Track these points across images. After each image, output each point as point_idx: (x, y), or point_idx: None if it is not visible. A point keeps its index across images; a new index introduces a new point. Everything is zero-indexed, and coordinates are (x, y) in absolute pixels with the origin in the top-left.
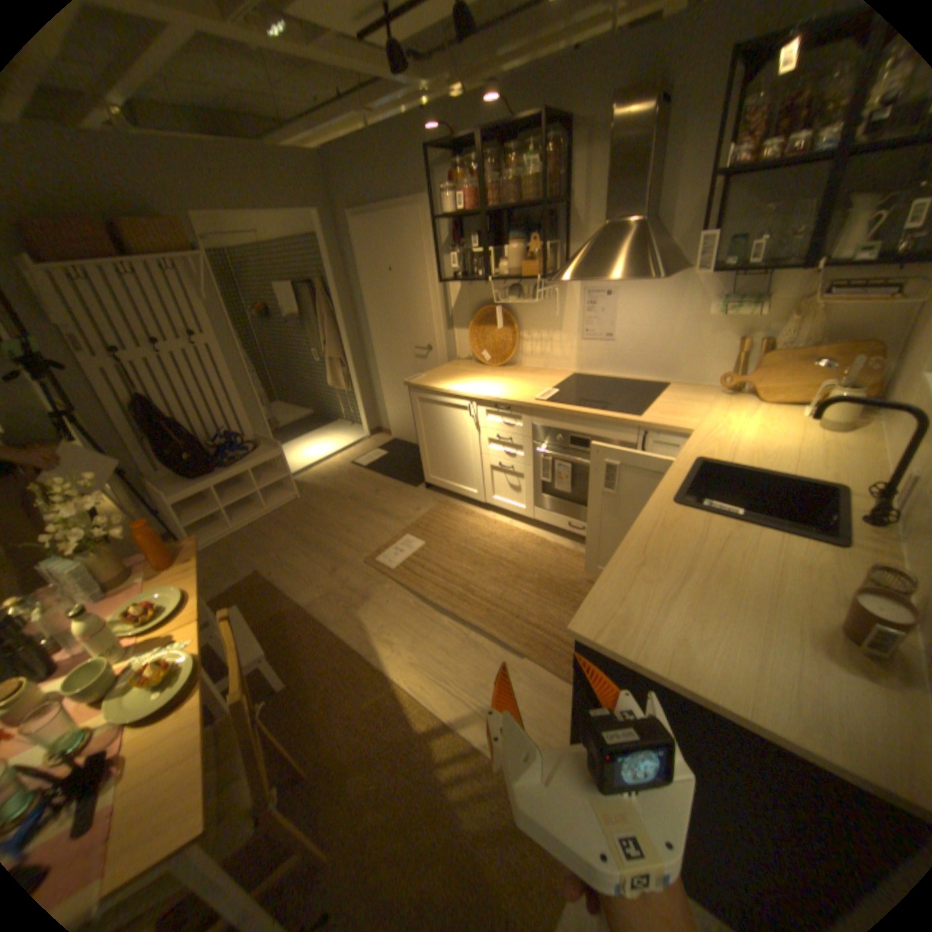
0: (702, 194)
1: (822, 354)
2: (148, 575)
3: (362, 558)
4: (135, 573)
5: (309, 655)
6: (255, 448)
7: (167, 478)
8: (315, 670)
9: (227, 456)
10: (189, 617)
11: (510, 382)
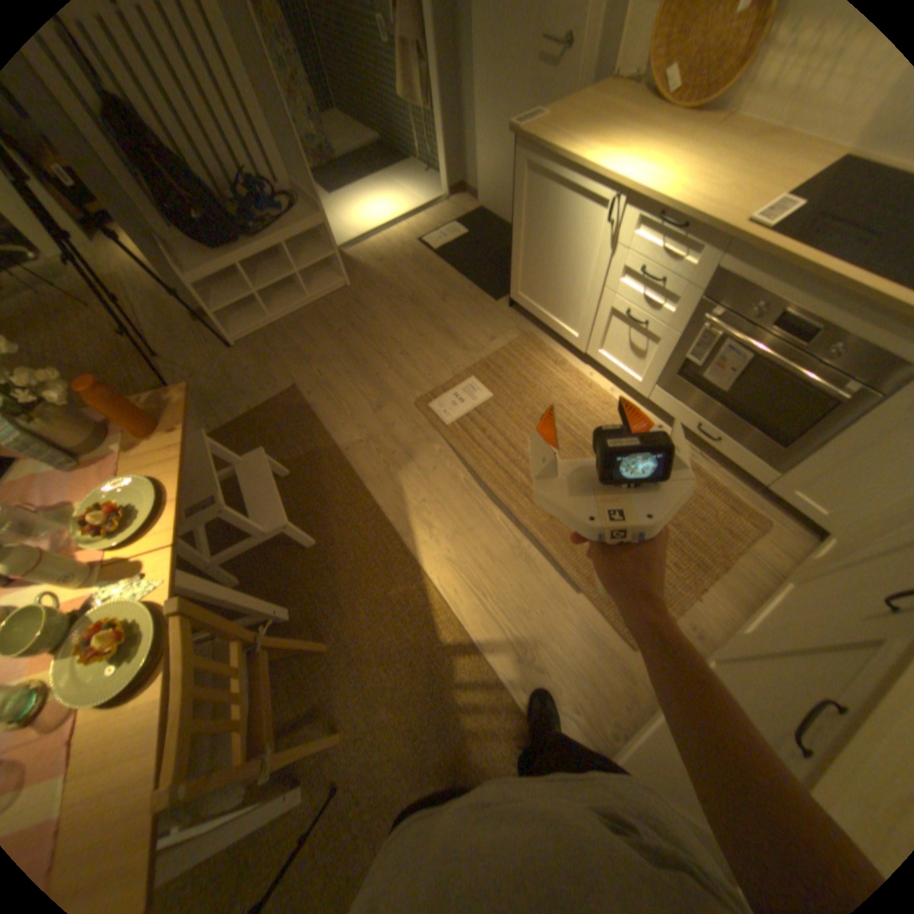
0: None
1: None
2: (127, 441)
3: (414, 399)
4: (113, 432)
5: (343, 514)
6: (291, 208)
7: (184, 241)
8: (347, 534)
9: (256, 215)
10: (164, 537)
11: (707, 159)
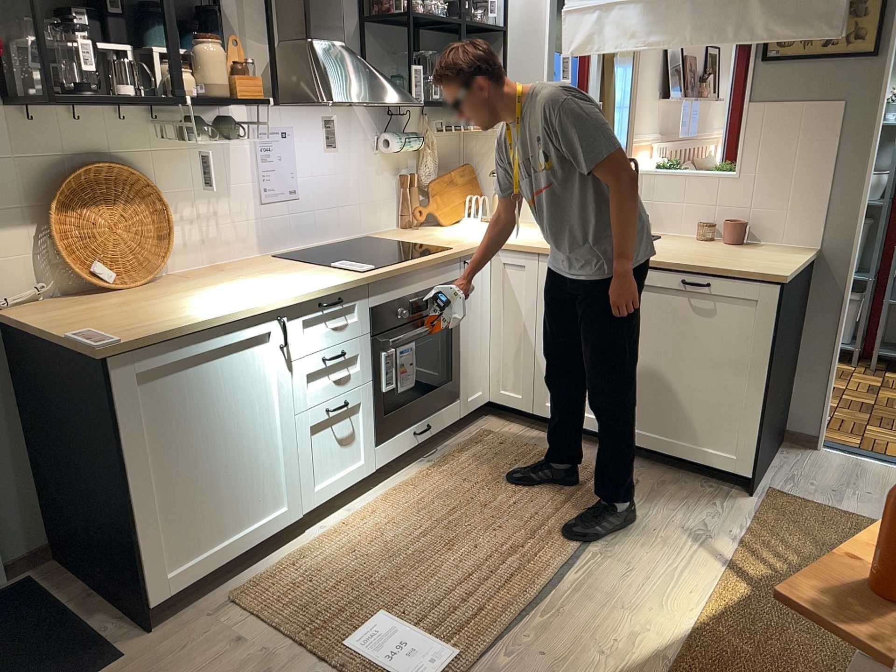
0: (348, 33)
1: (452, 177)
2: None
3: None
4: None
5: None
6: None
7: None
8: None
9: None
10: None
11: (256, 280)
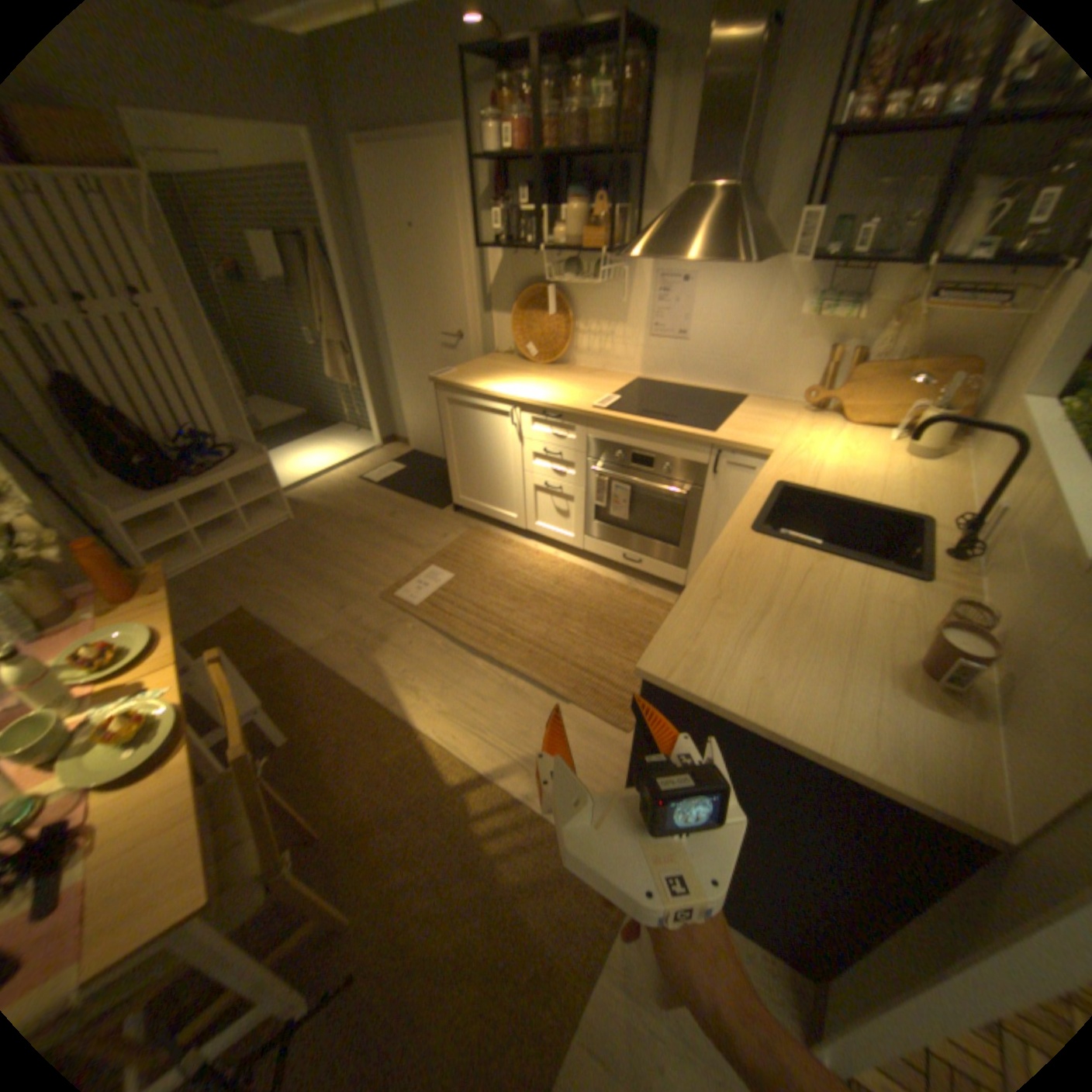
0: (807, 159)
1: (918, 369)
2: (103, 609)
3: (379, 593)
4: (84, 607)
5: (317, 704)
6: (234, 454)
7: (114, 489)
8: (325, 721)
9: (197, 463)
10: (165, 661)
11: (562, 384)
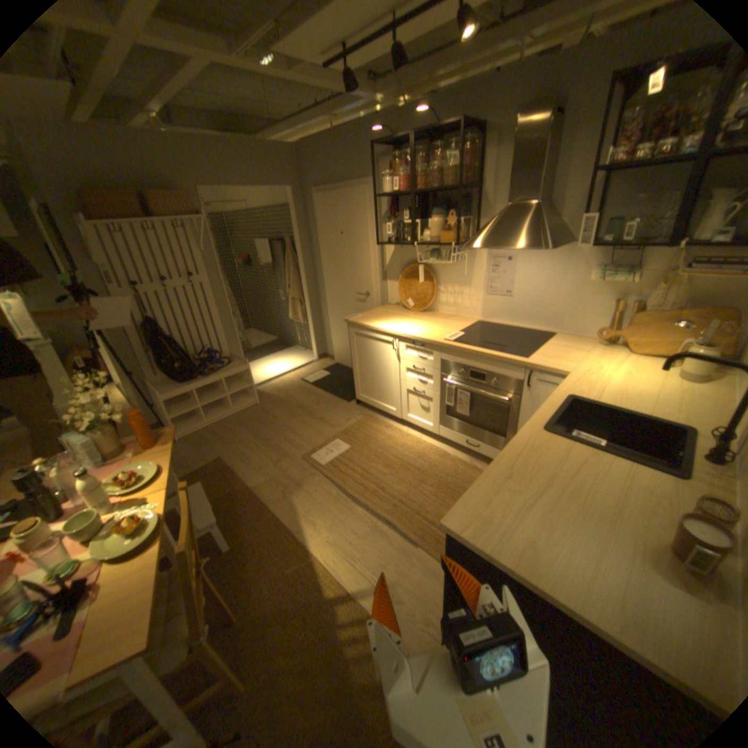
0: (587, 184)
1: (684, 316)
2: (136, 453)
3: (301, 455)
4: (127, 450)
5: (251, 527)
6: (229, 364)
7: (162, 382)
8: (254, 540)
9: (208, 368)
10: (160, 487)
11: (426, 325)
